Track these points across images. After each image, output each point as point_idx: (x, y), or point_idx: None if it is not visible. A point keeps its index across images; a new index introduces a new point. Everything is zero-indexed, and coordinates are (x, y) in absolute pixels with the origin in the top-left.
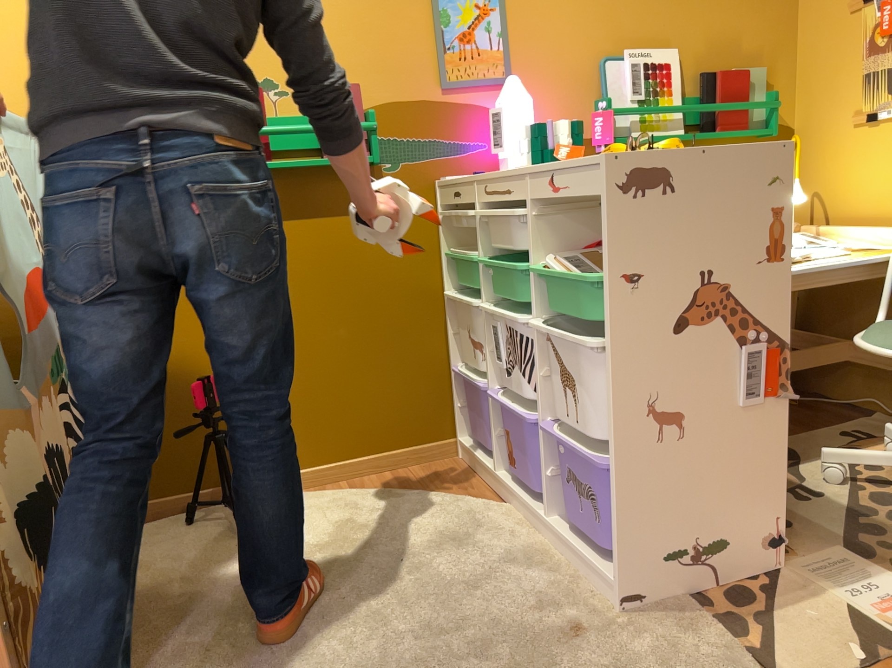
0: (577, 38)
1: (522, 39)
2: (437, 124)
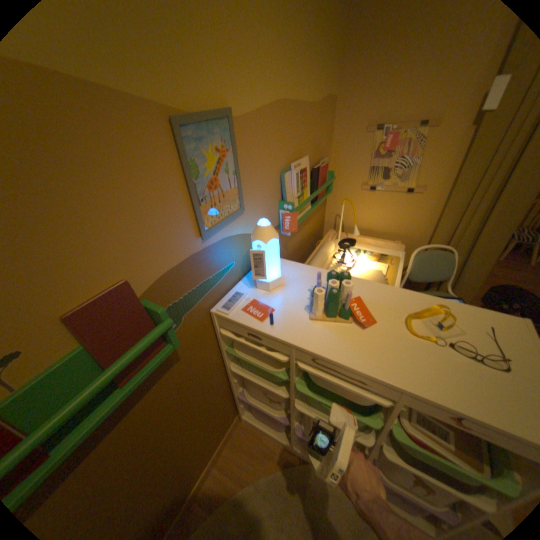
0: (272, 160)
1: (246, 170)
2: (204, 268)
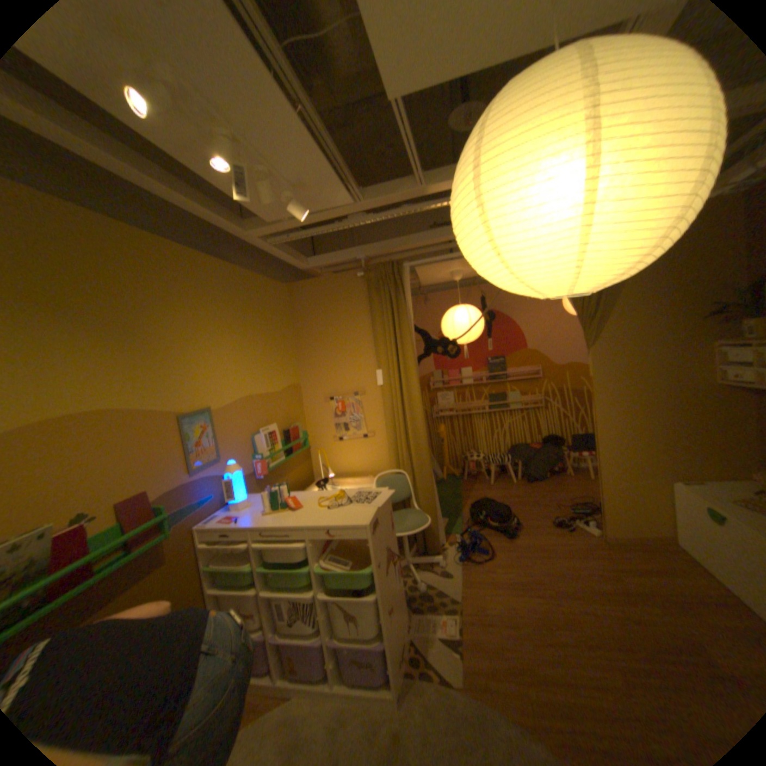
0: (242, 429)
1: (221, 436)
2: (189, 495)
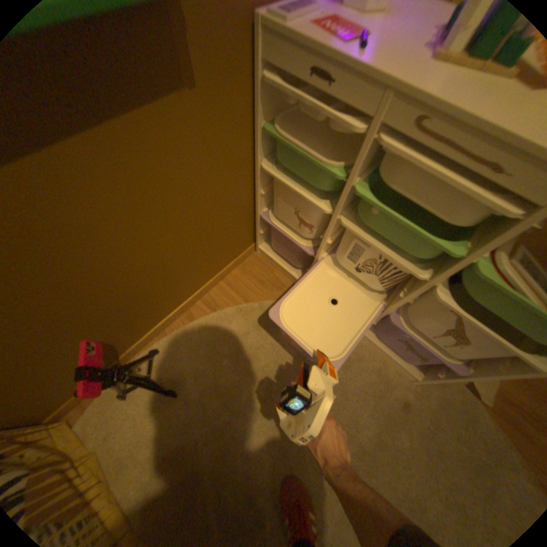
0: None
1: None
2: None
